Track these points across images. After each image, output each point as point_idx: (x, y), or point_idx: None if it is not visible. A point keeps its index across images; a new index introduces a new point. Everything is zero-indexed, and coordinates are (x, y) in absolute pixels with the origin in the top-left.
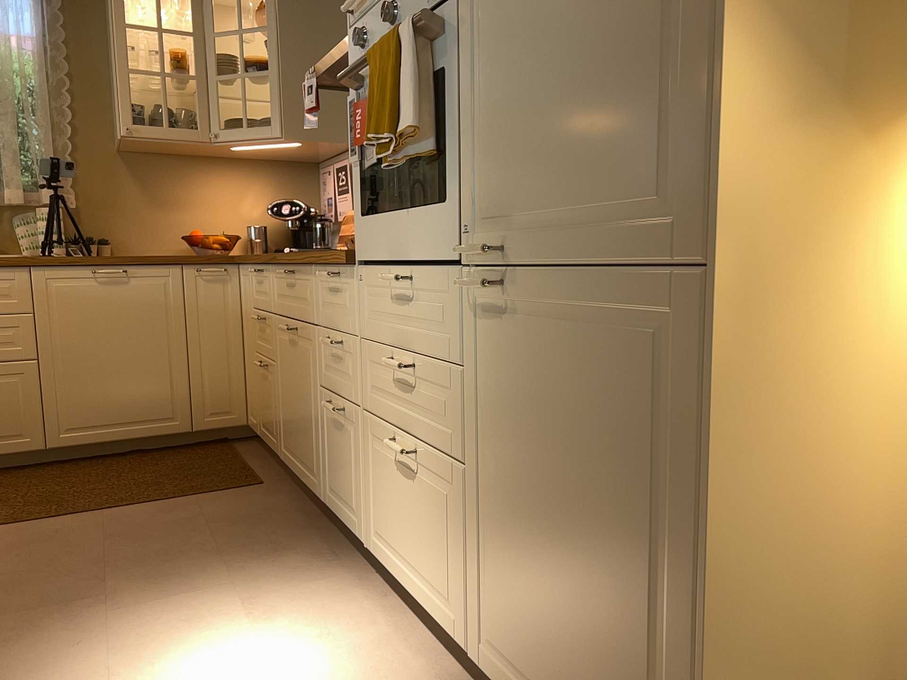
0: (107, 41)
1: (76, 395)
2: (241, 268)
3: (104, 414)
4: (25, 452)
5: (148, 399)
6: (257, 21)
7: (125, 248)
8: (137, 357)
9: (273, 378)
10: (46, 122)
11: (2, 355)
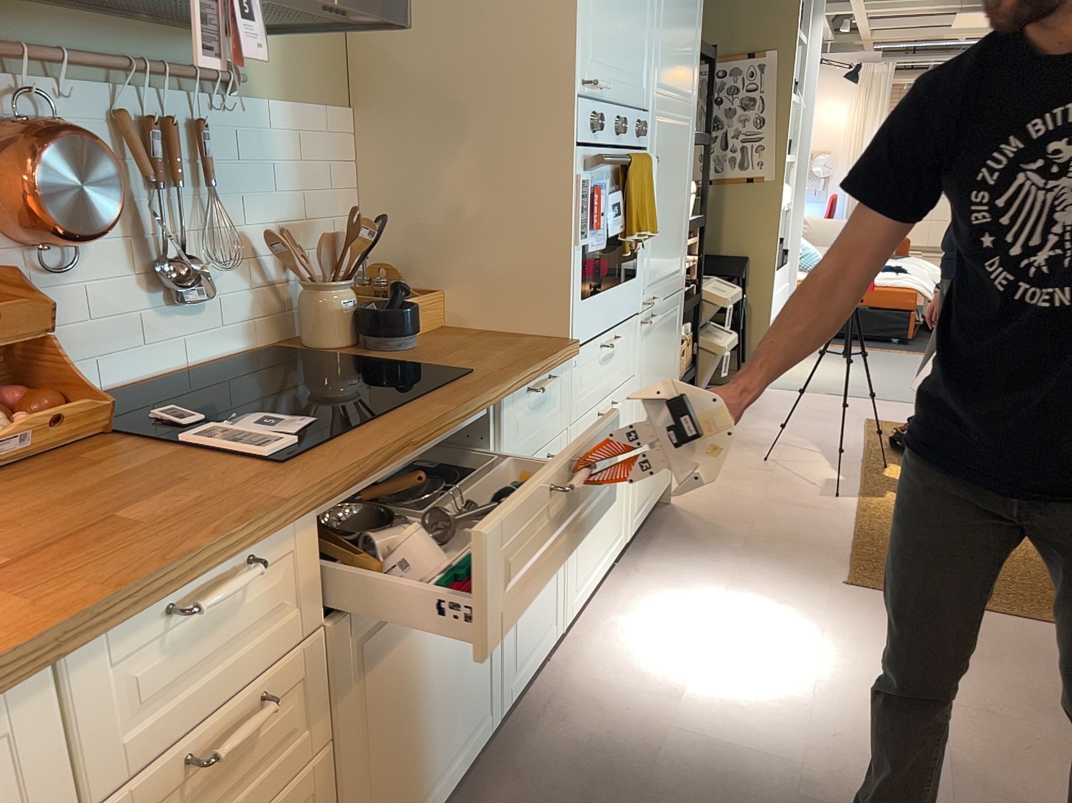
0: None
1: None
2: None
3: None
4: None
5: None
6: None
7: None
8: None
9: None
10: None
11: None
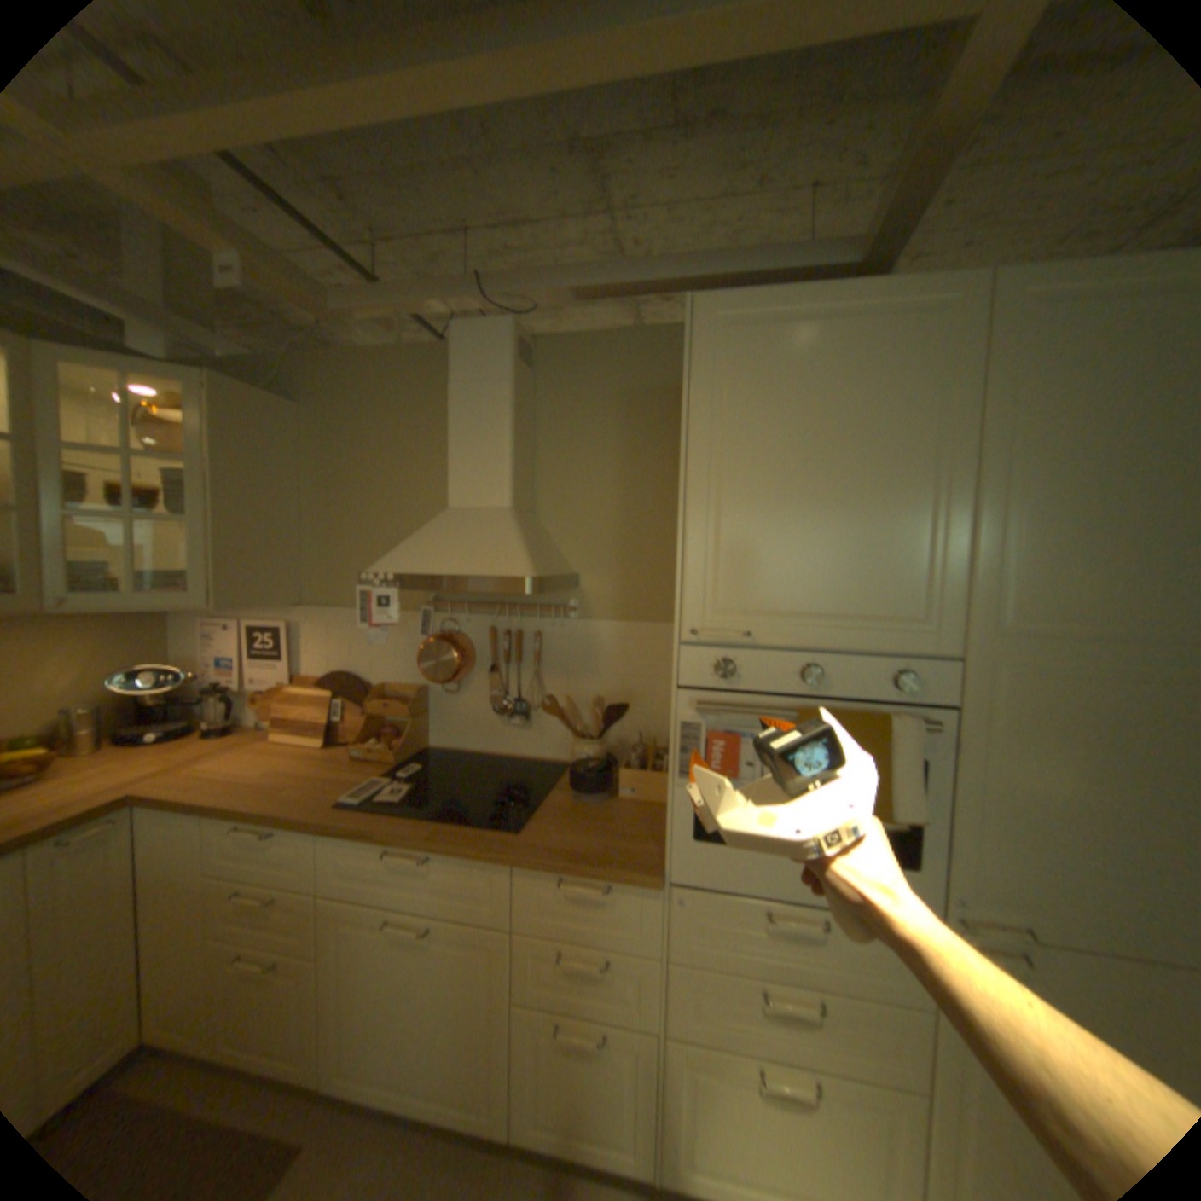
0: None
1: None
2: (153, 816)
3: None
4: None
5: None
6: (141, 435)
7: None
8: None
9: (298, 985)
10: None
11: None
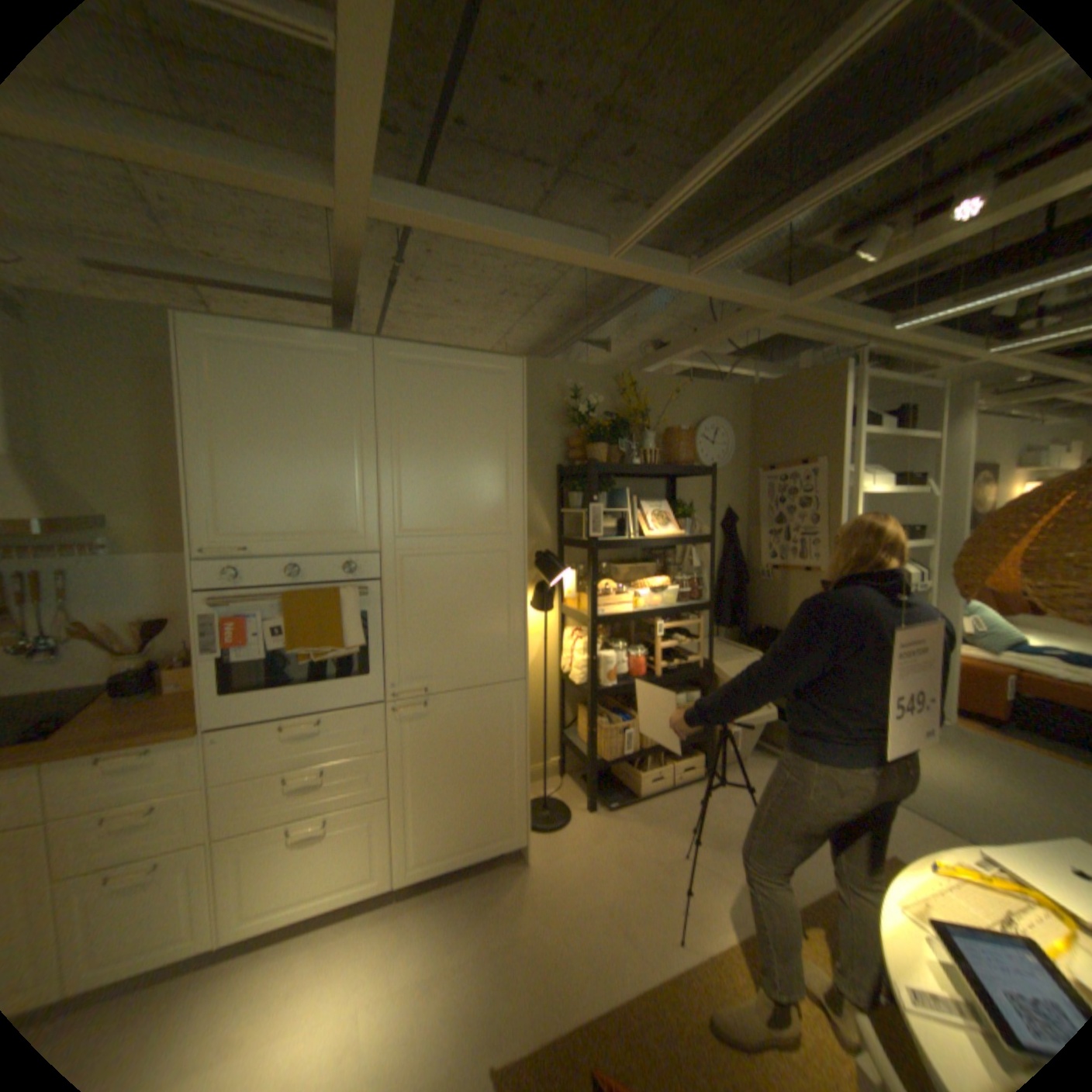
0: None
1: None
2: None
3: None
4: None
5: None
6: None
7: None
8: None
9: None
10: None
11: None
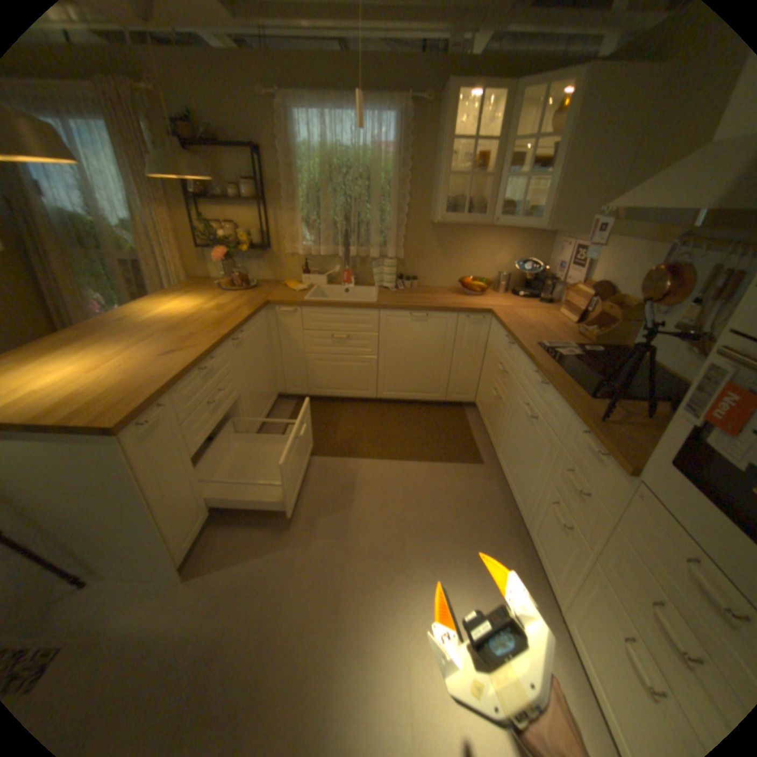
0: (436, 140)
1: (392, 376)
2: (494, 320)
3: (403, 386)
4: (367, 397)
5: (425, 382)
6: (552, 122)
7: (424, 282)
8: (424, 361)
9: (503, 410)
10: (394, 205)
11: (362, 353)
